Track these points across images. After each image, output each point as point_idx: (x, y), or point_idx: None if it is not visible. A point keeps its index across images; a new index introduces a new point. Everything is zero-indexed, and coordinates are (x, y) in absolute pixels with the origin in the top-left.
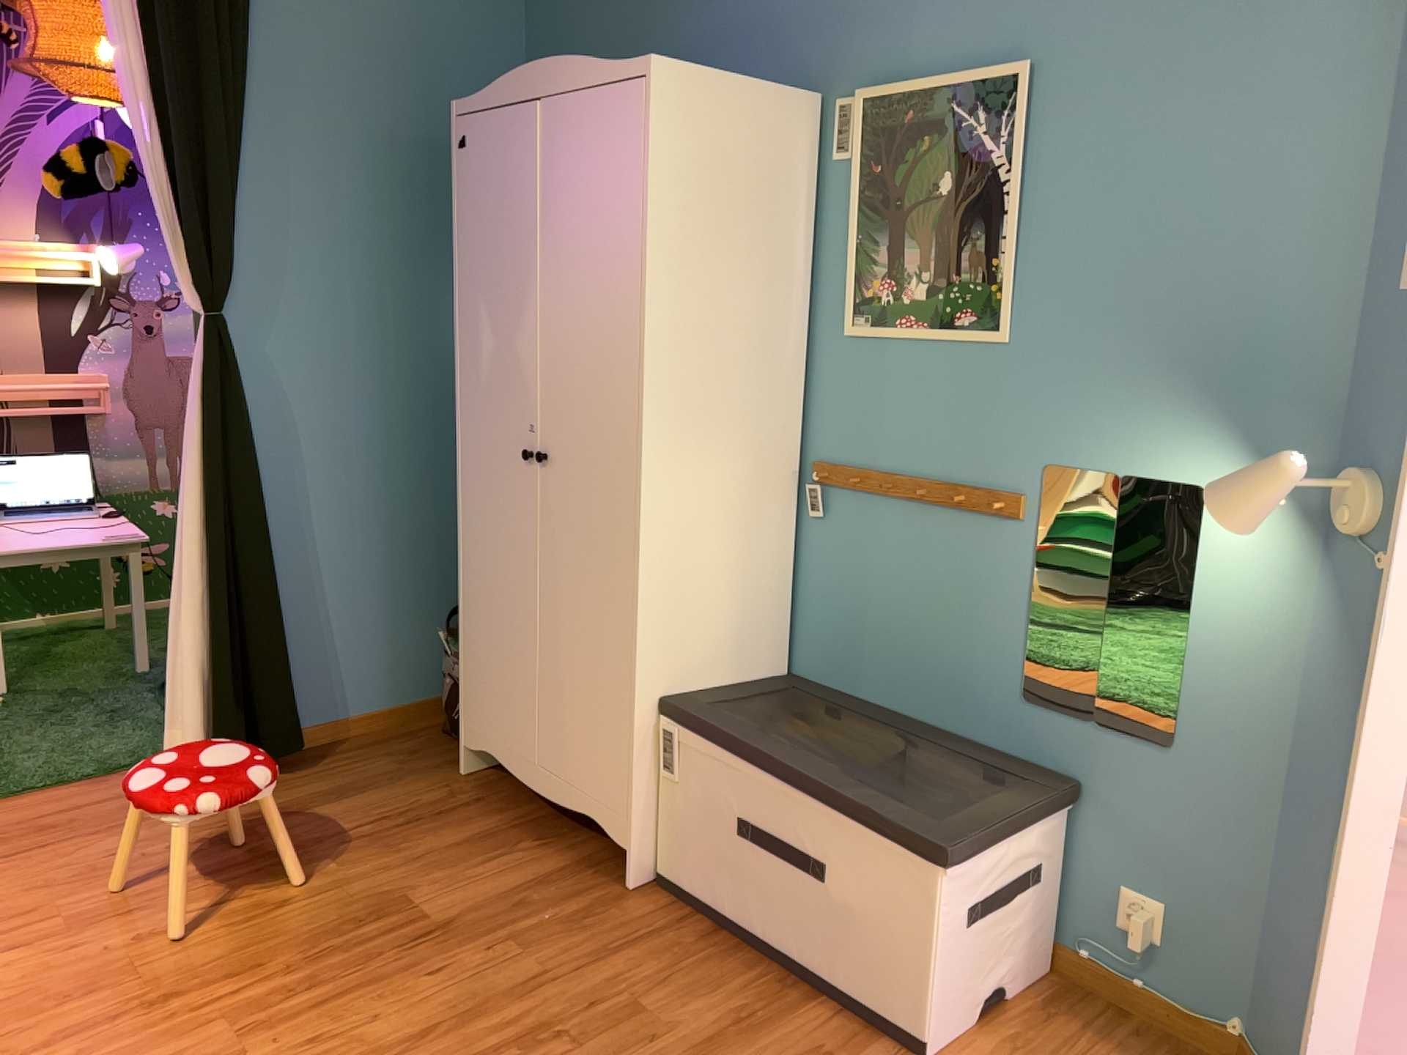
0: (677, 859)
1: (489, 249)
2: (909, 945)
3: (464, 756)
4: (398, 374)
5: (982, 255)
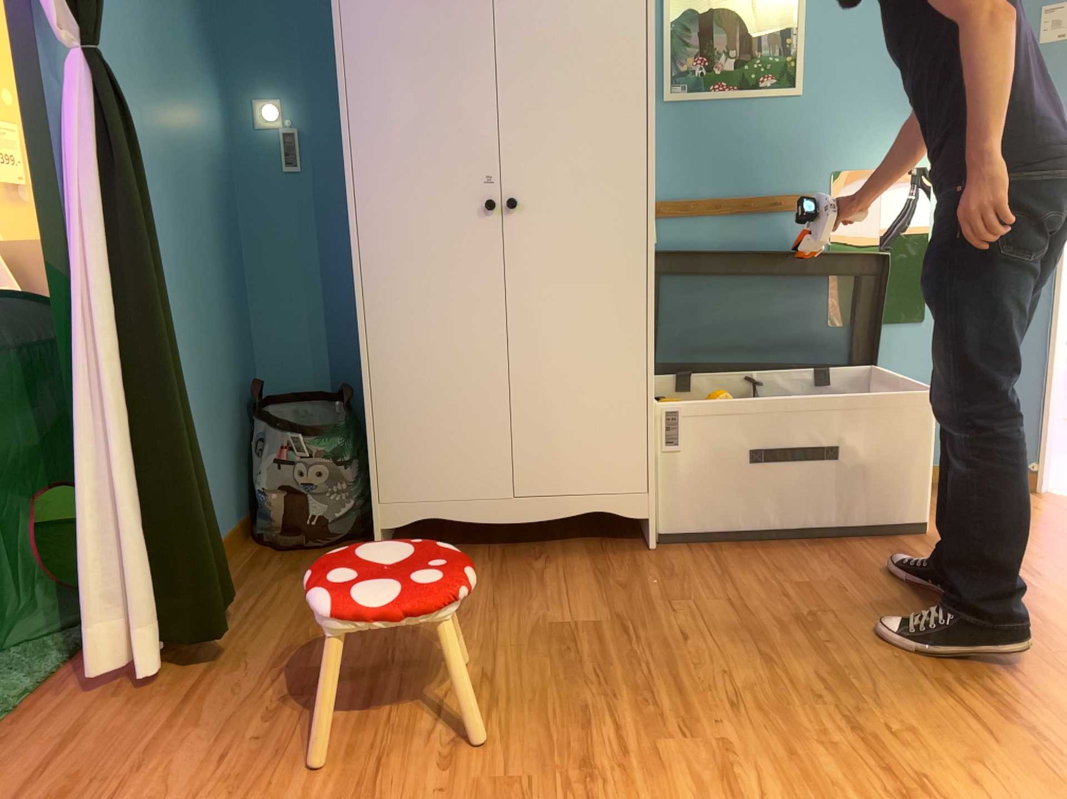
0: (682, 507)
1: (400, 10)
2: (906, 464)
3: (378, 537)
4: (178, 167)
5: (778, 37)
